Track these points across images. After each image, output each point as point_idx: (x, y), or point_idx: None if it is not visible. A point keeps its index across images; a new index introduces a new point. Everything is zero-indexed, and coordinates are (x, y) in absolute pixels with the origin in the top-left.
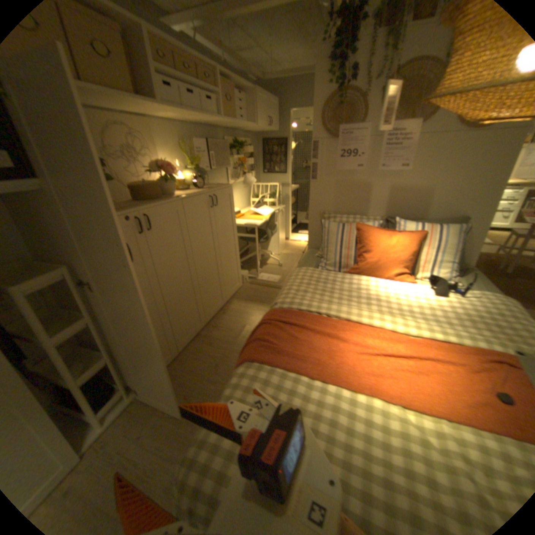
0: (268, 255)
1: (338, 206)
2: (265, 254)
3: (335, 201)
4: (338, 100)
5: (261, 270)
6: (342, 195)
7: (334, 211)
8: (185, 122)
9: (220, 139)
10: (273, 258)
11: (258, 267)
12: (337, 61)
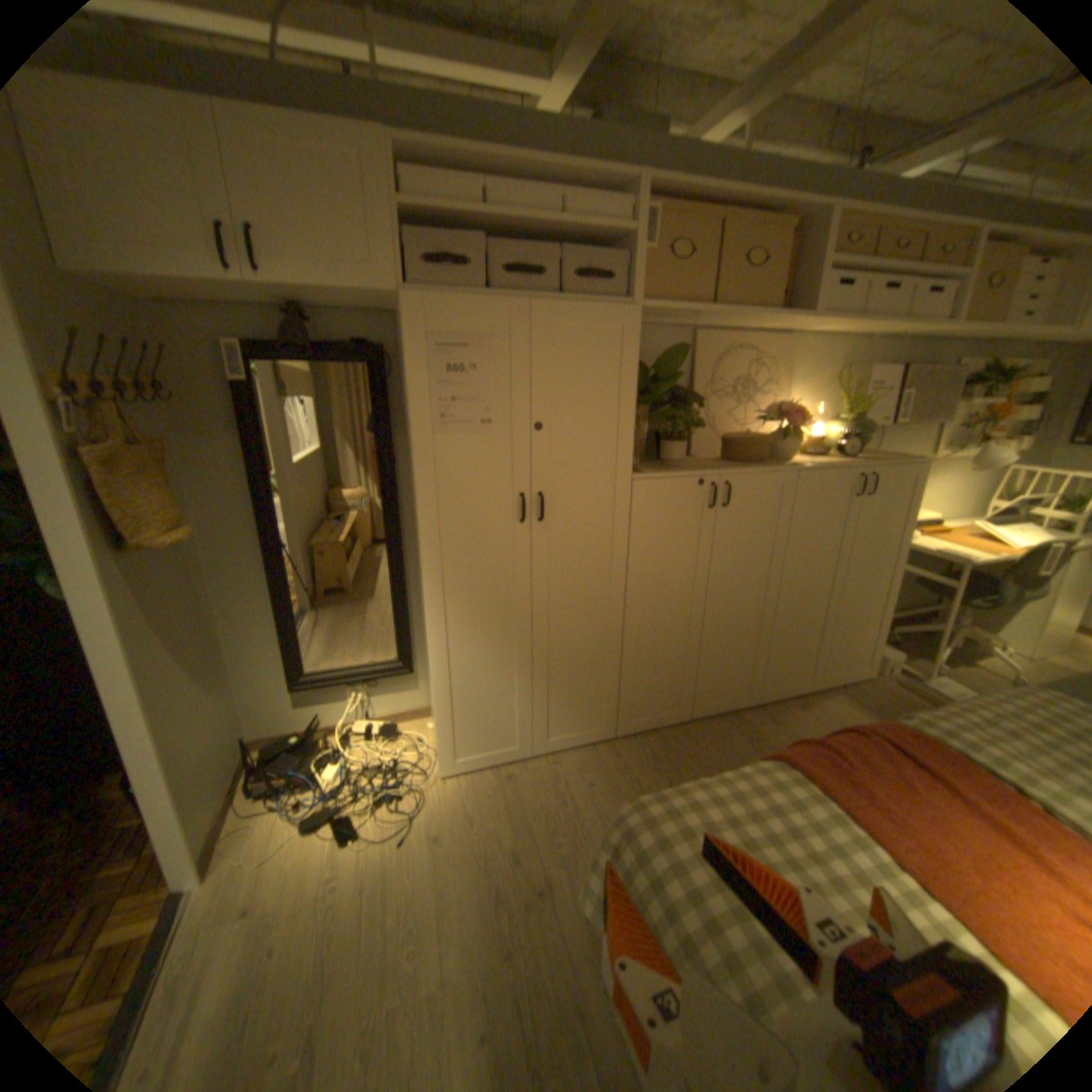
0: (987, 645)
1: None
2: (979, 641)
3: None
4: None
5: (947, 671)
6: None
7: None
8: (866, 337)
9: (944, 365)
10: (1001, 658)
11: (939, 661)
12: None
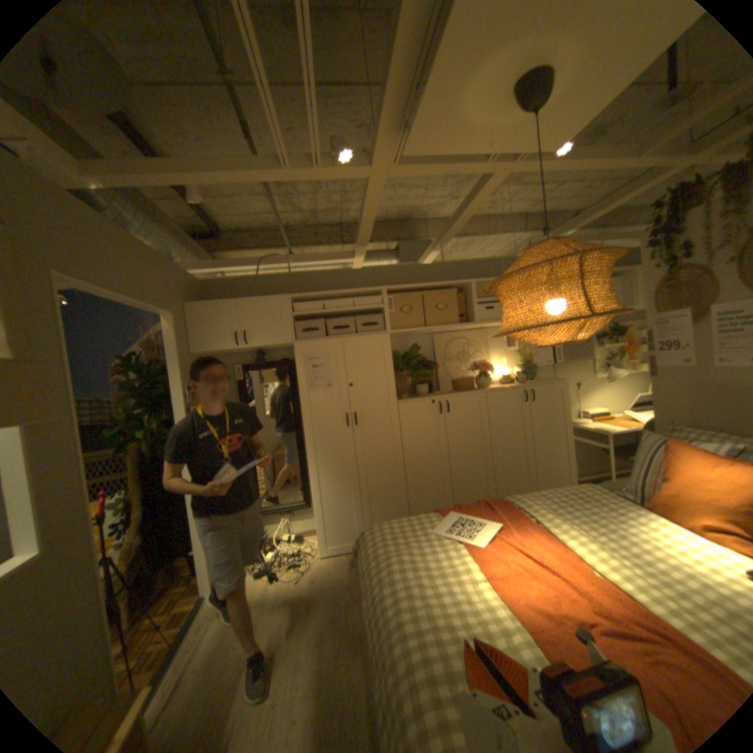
0: None
1: (696, 417)
2: None
3: (689, 408)
4: (670, 283)
5: None
6: (700, 400)
7: (691, 424)
8: None
9: None
10: None
11: None
12: (663, 245)
